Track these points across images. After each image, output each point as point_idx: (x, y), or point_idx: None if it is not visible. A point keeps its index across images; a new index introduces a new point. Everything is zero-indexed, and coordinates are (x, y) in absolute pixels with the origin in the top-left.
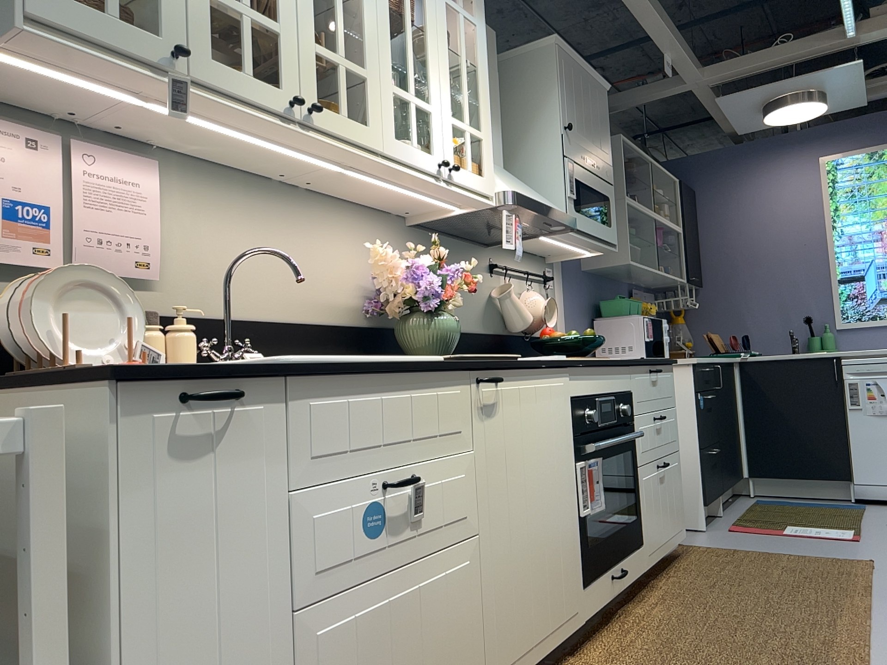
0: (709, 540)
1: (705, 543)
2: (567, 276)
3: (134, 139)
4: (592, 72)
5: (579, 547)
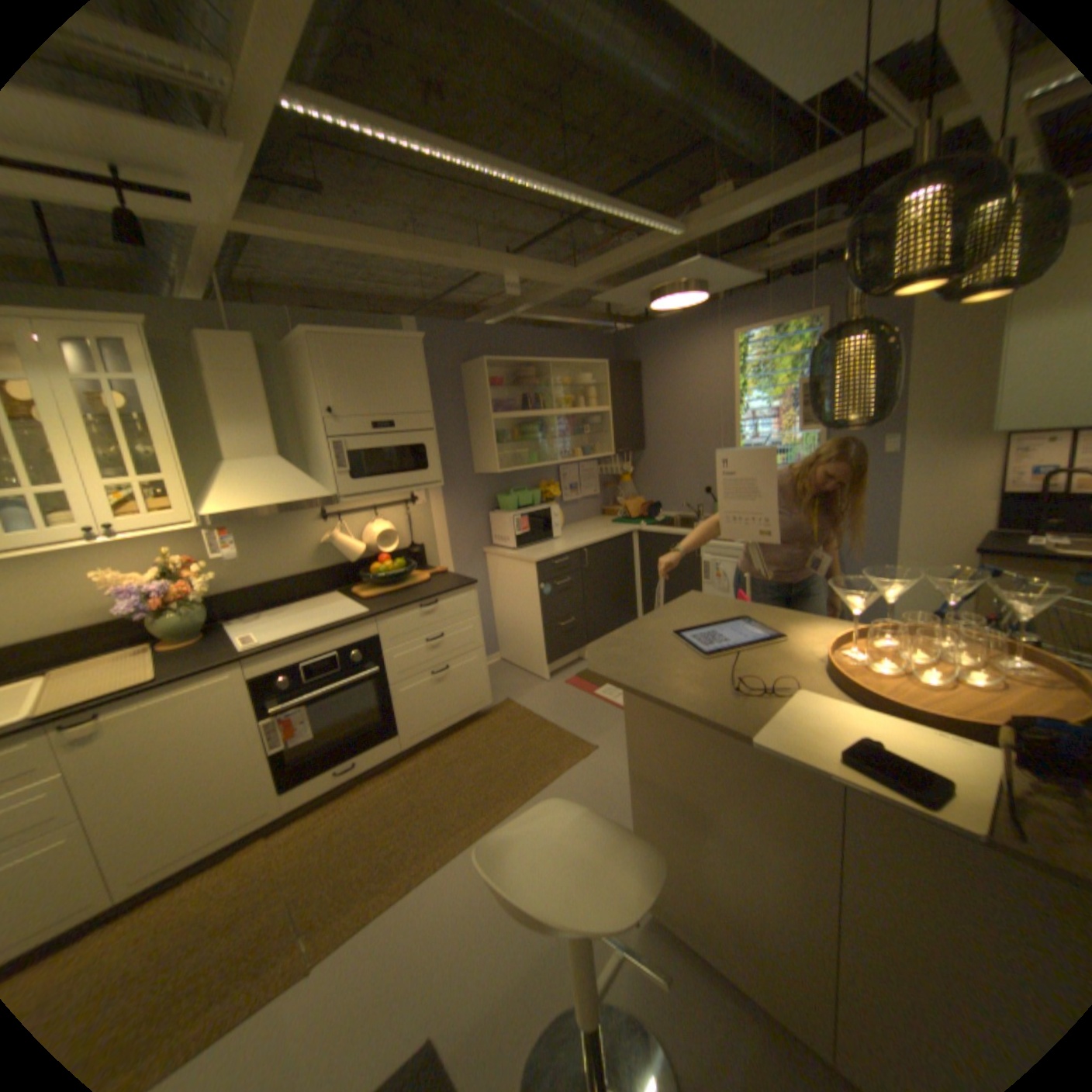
0: (533, 695)
1: (525, 700)
2: (446, 486)
3: None
4: (382, 334)
5: (272, 772)
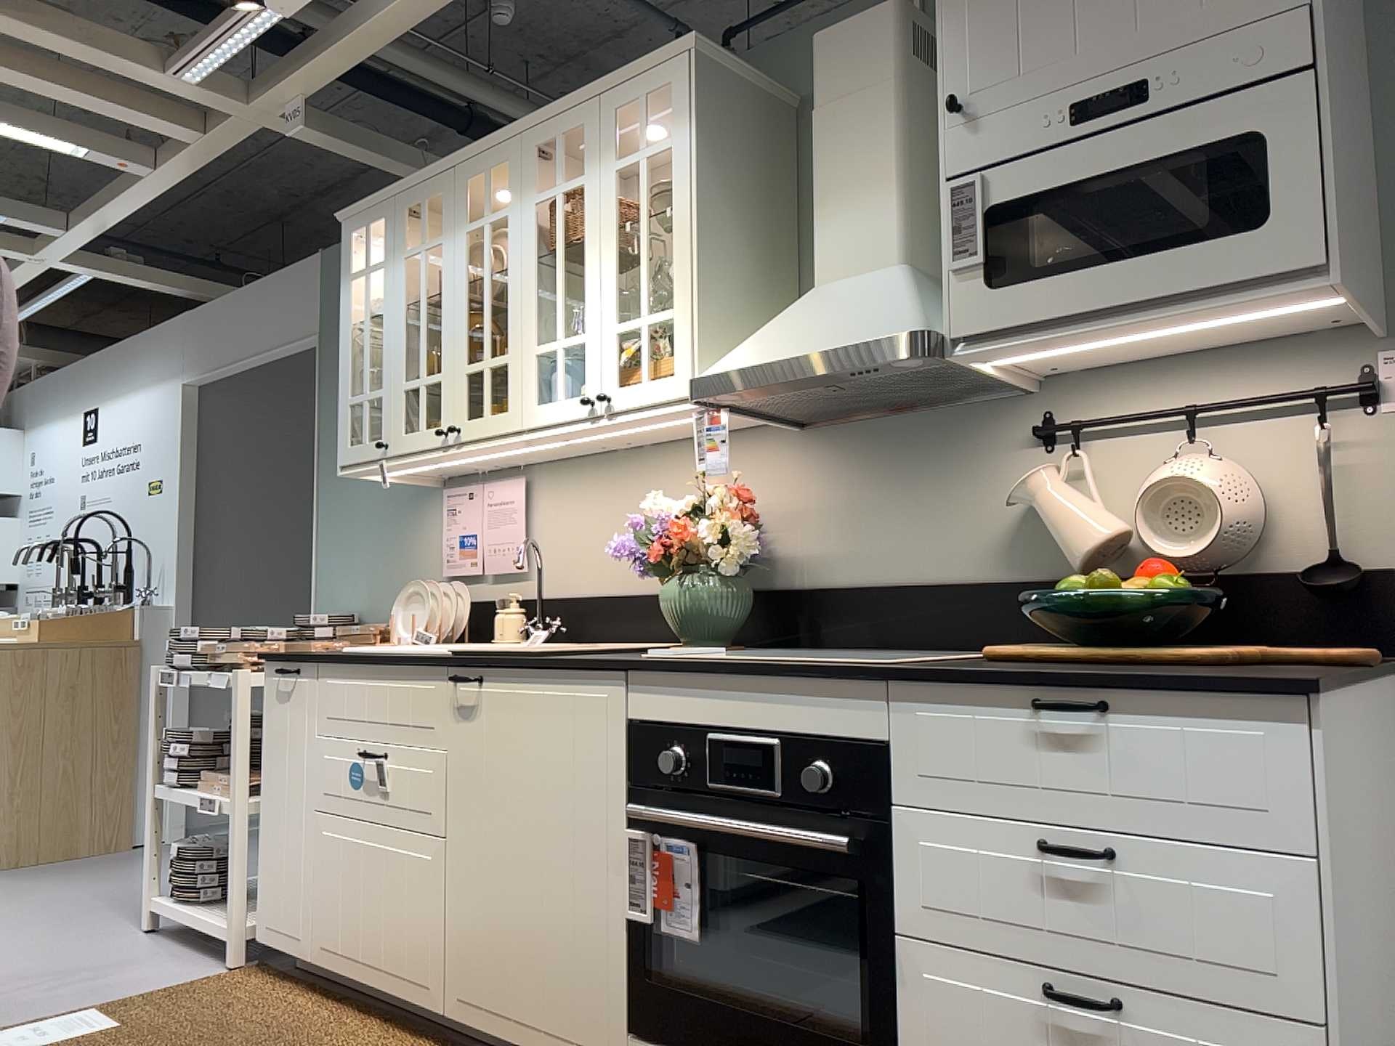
0: None
1: None
2: None
3: (517, 464)
4: None
5: (630, 967)
